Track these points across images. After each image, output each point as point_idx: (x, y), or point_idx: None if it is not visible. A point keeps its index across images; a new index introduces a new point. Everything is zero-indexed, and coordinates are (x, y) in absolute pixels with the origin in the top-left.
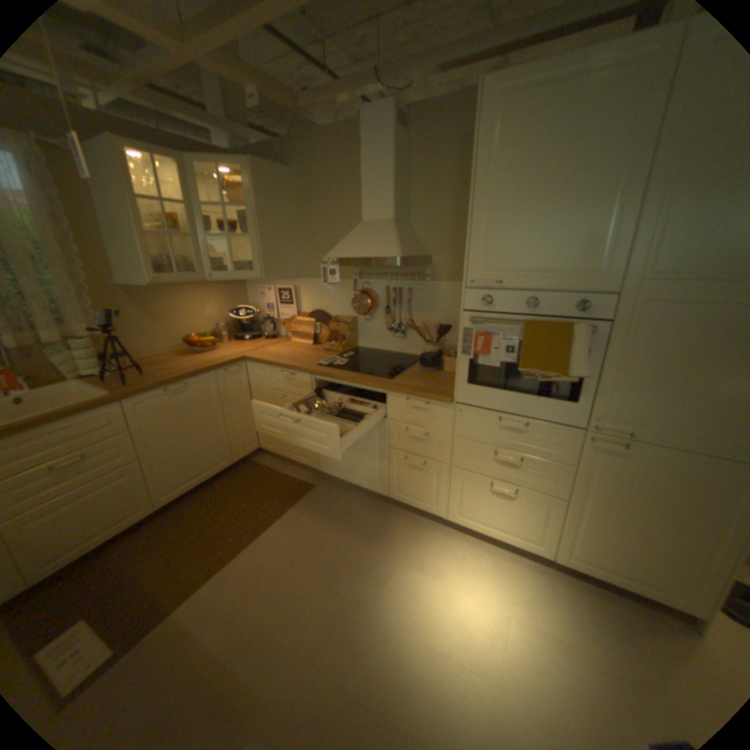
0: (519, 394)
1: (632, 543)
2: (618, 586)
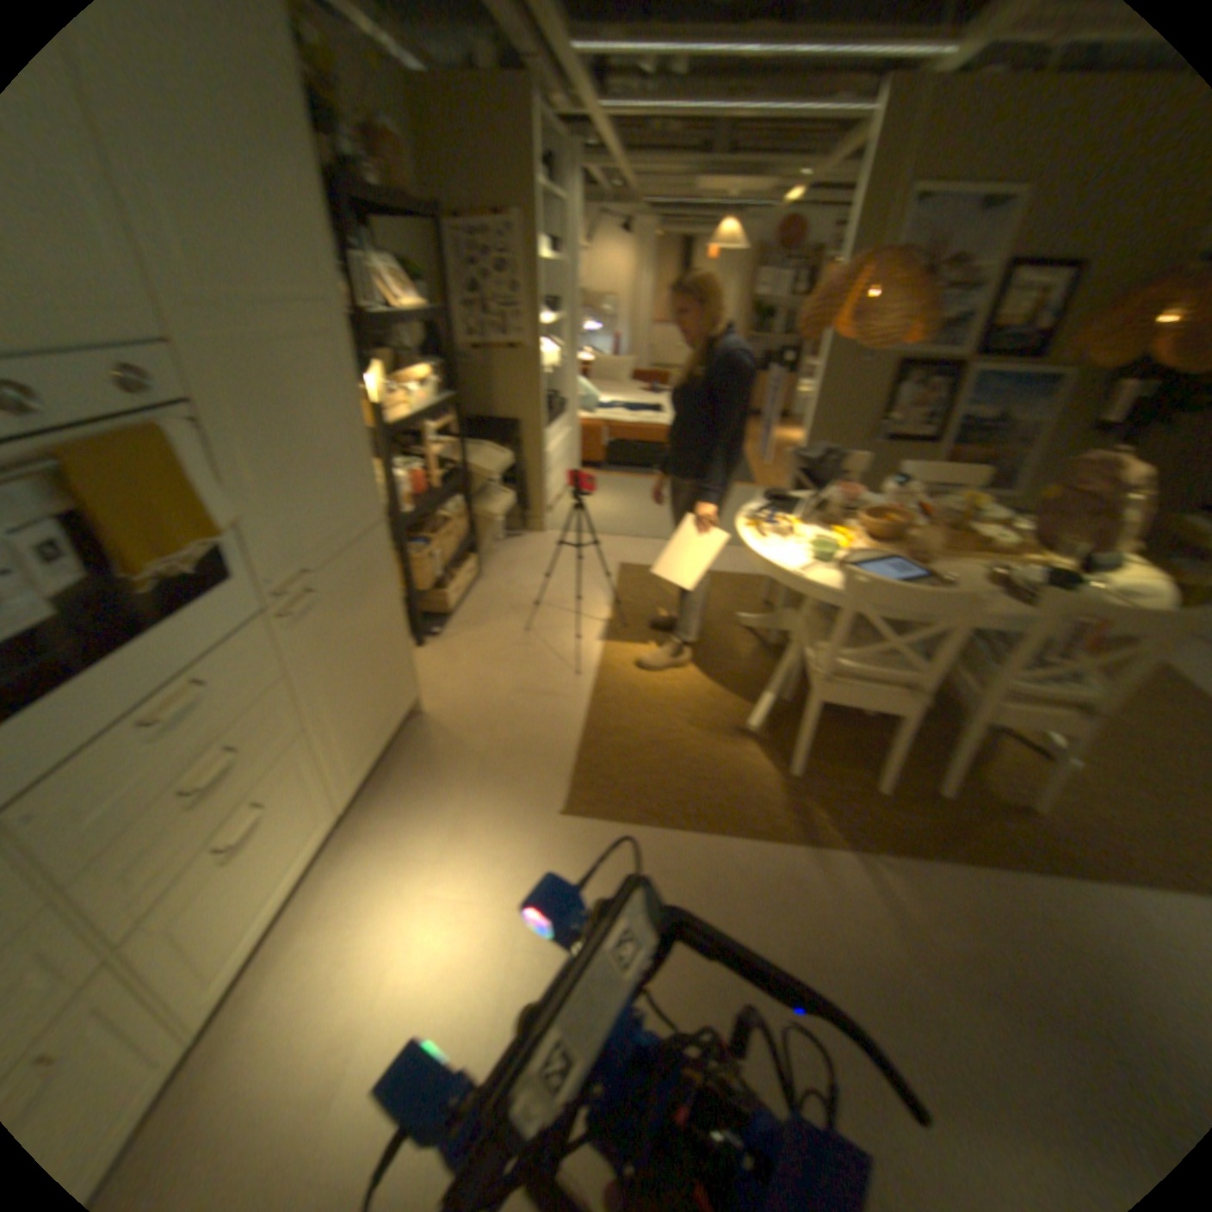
0: (133, 641)
1: (360, 698)
2: (375, 755)
